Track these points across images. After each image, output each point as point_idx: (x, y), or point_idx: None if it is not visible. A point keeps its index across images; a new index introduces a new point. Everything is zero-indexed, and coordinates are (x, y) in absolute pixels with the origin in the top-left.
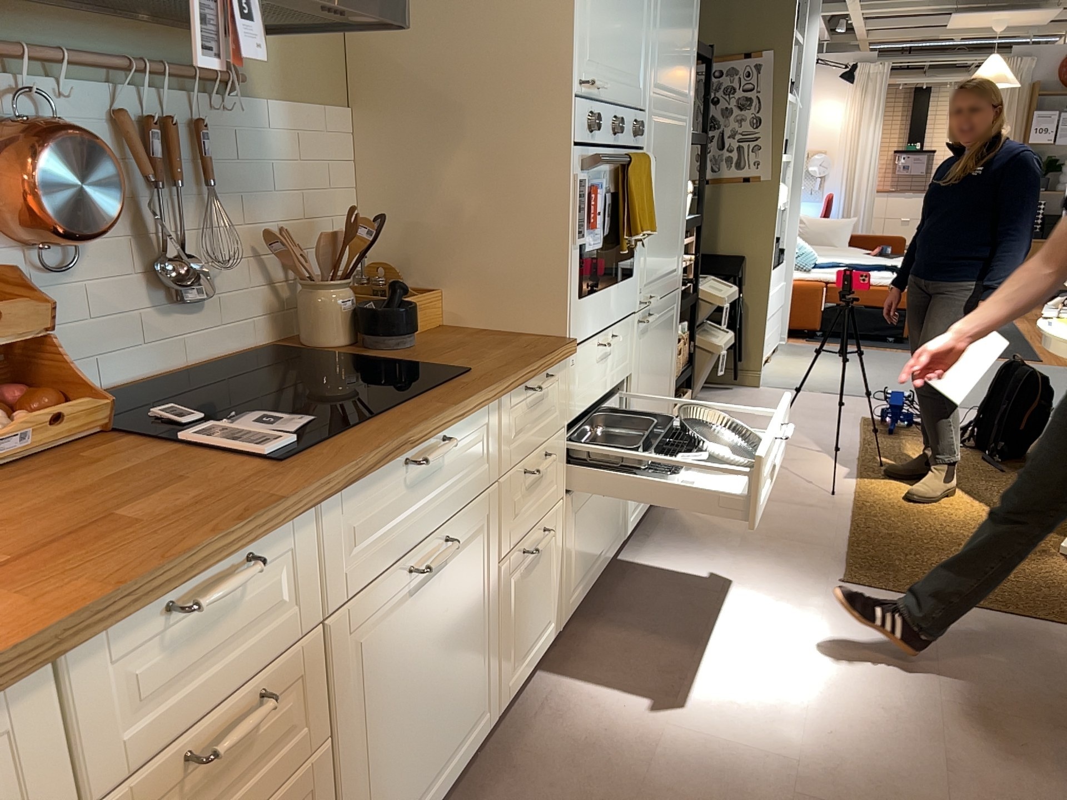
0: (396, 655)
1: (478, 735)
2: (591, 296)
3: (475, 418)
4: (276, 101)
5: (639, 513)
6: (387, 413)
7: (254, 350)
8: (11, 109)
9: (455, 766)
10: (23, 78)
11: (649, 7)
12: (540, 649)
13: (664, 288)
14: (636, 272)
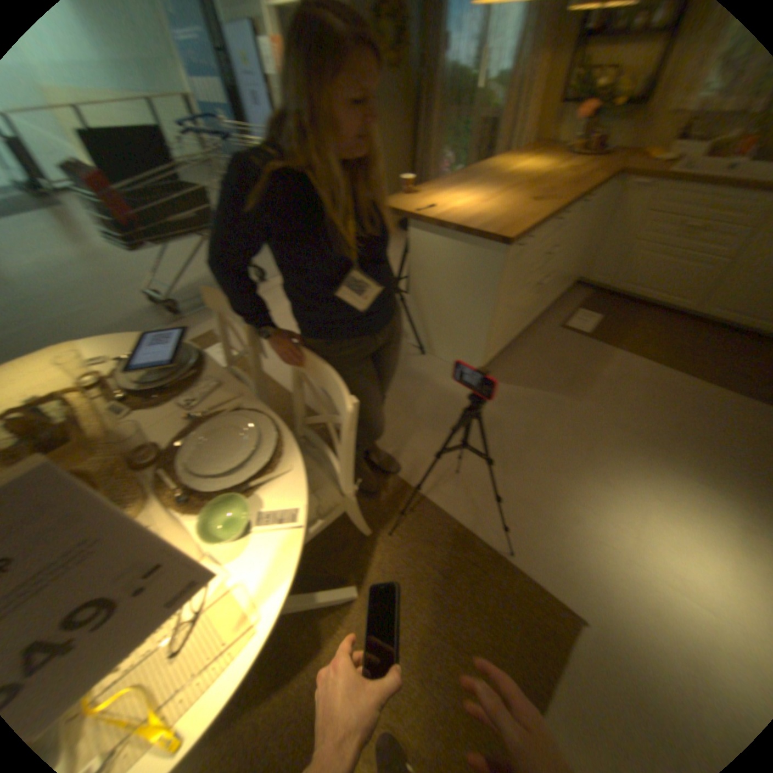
0: None
1: None
2: None
3: None
4: None
5: None
6: None
7: None
8: None
9: None
10: None
11: None
12: None
13: None
14: None
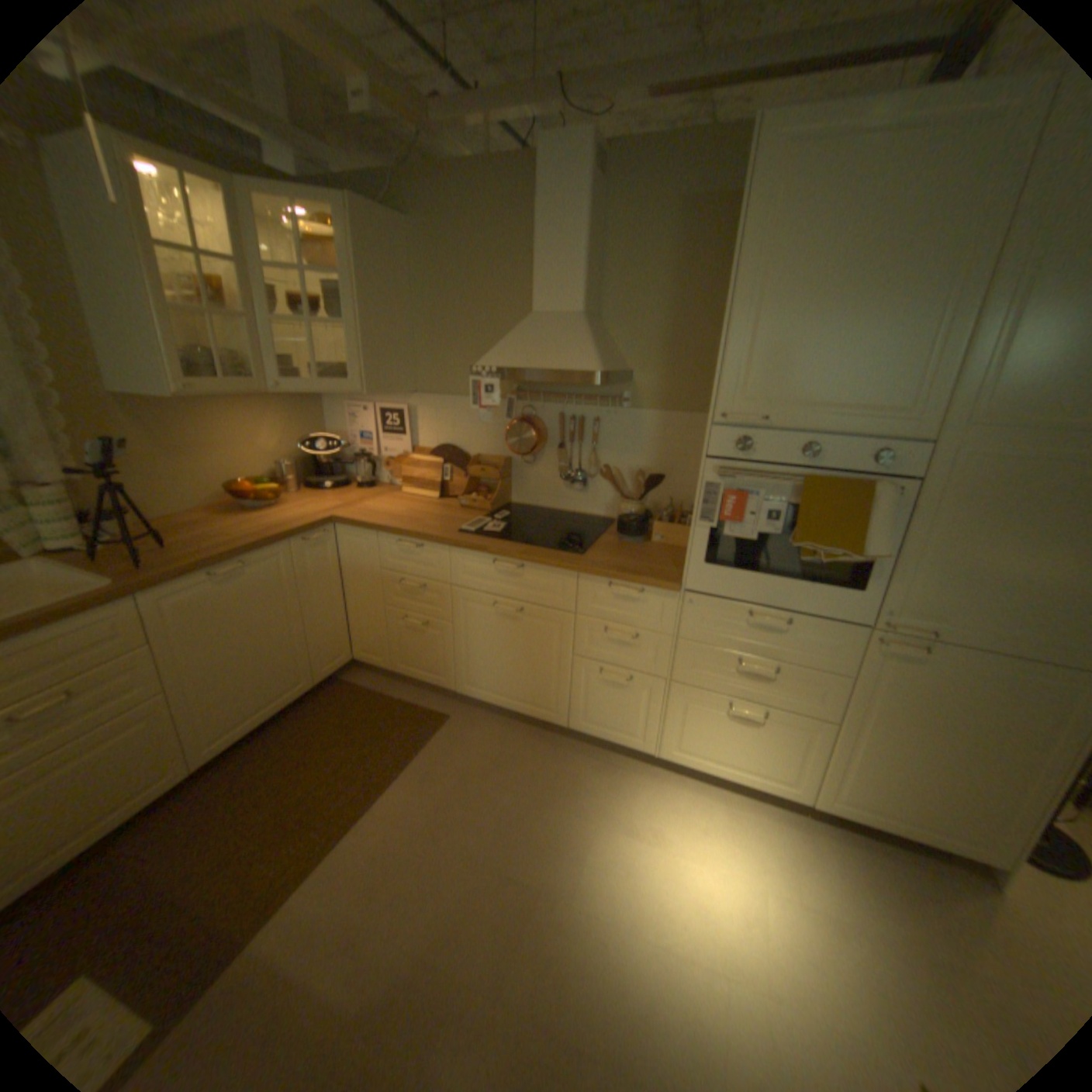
0: (487, 628)
1: (547, 717)
2: (734, 570)
3: (553, 572)
4: (651, 409)
5: (869, 820)
6: (511, 543)
7: (608, 519)
8: (521, 413)
9: (527, 711)
10: (529, 403)
11: (956, 329)
12: (623, 741)
13: (1005, 645)
14: (873, 590)
